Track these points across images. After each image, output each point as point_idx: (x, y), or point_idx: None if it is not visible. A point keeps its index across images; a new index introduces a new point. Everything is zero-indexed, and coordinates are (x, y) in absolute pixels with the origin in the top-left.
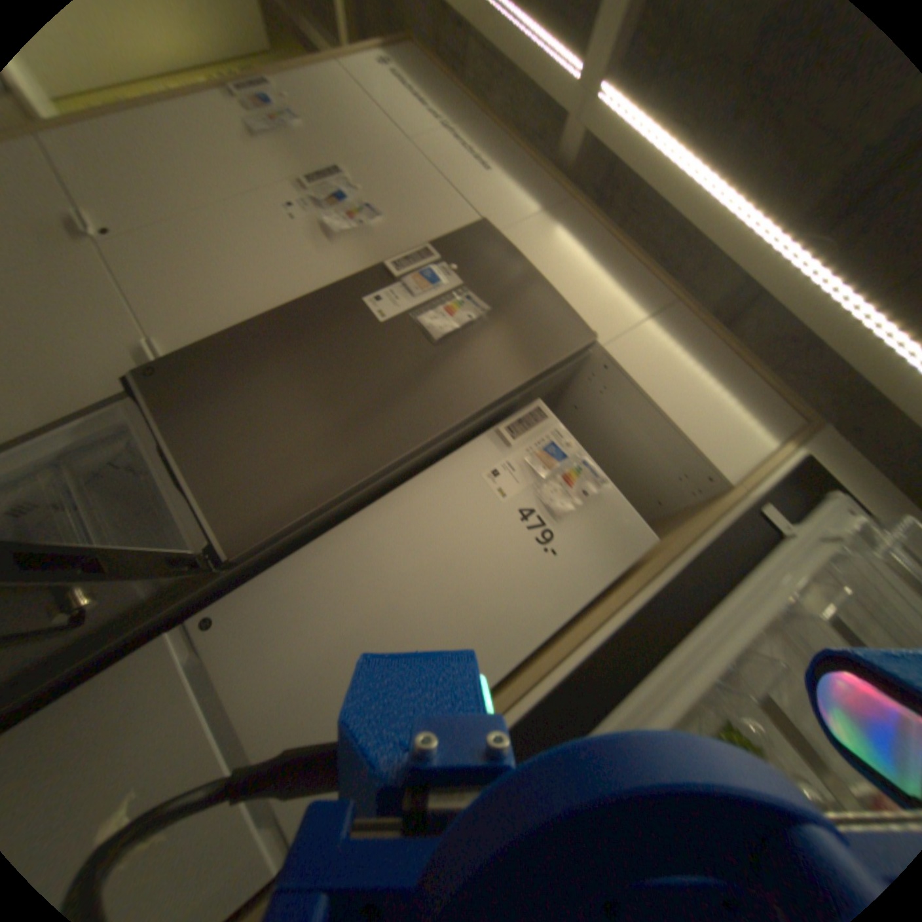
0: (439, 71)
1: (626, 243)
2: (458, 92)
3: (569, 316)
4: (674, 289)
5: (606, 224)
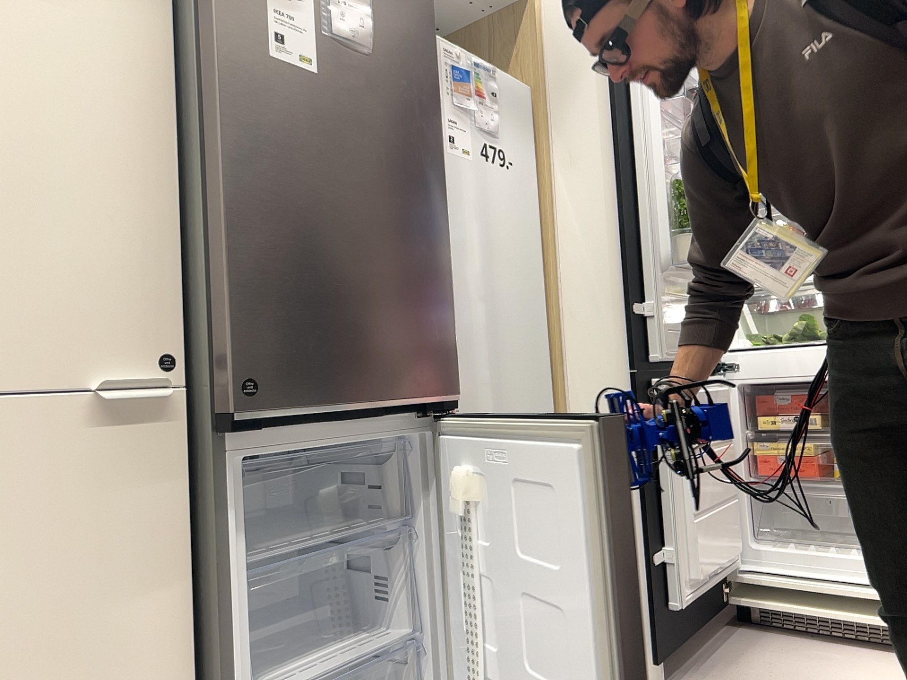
0: None
1: None
2: None
3: None
4: None
5: None
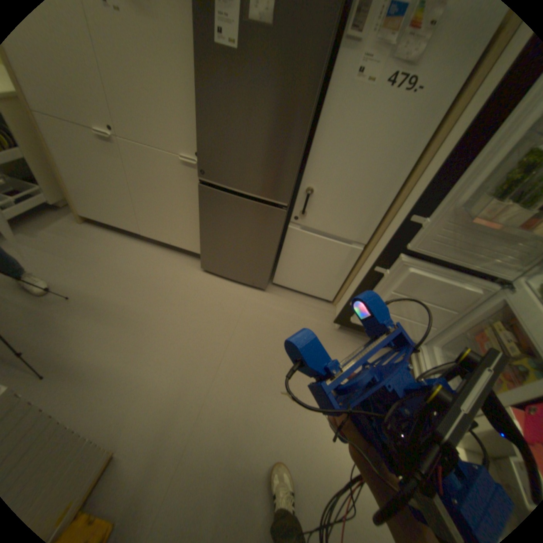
0: None
1: None
2: None
3: None
4: None
5: None
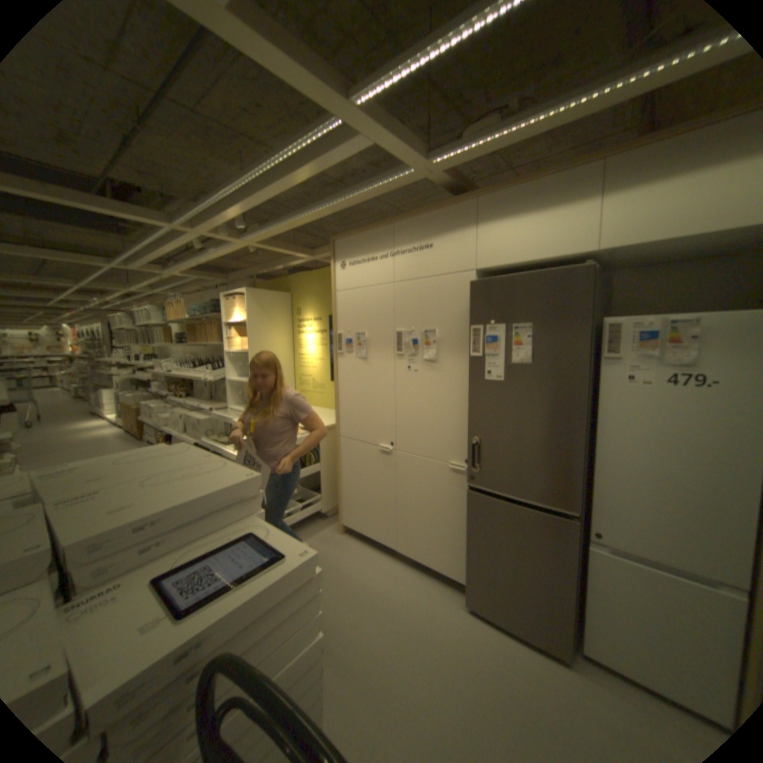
0: (357, 232)
1: (534, 175)
2: (374, 228)
3: (566, 272)
4: (595, 156)
5: (510, 182)
